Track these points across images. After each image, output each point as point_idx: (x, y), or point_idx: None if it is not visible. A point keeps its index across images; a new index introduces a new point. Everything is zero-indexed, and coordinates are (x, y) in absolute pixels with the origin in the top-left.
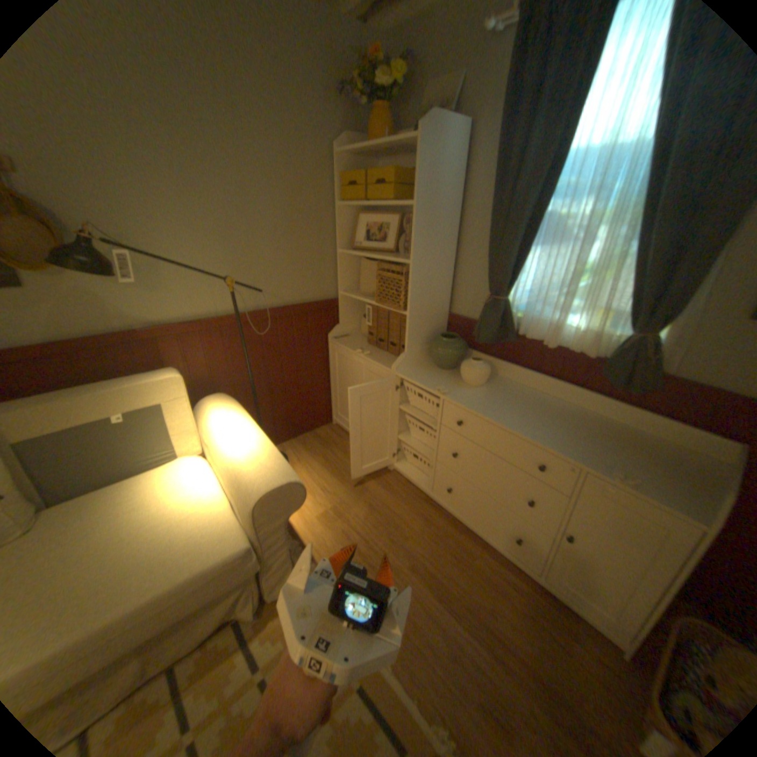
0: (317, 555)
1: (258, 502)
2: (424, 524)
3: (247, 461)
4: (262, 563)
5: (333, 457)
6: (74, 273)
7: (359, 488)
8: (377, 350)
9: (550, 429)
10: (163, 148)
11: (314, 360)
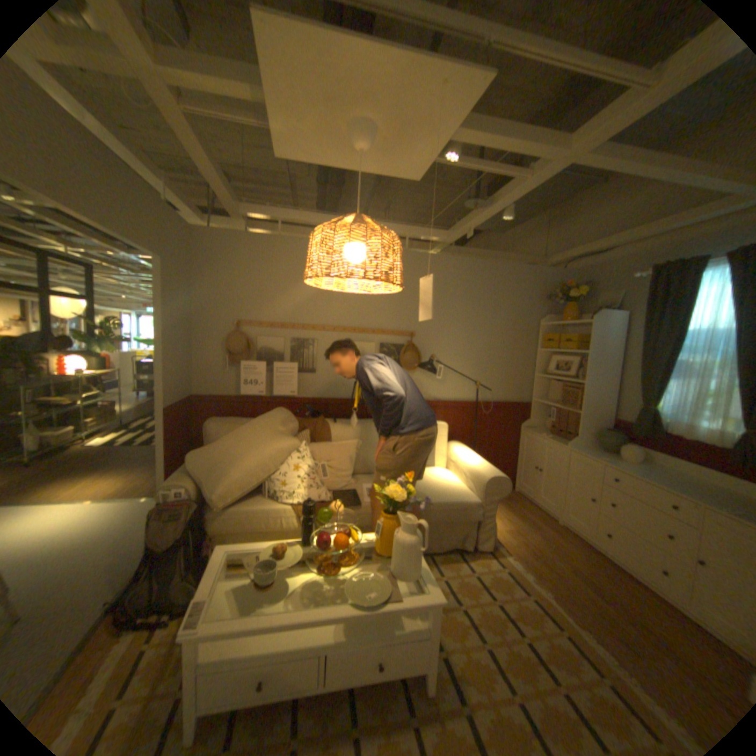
0: (506, 546)
1: (489, 481)
2: (587, 558)
3: (481, 466)
4: (483, 519)
5: (515, 508)
6: (416, 373)
7: (535, 527)
8: (557, 437)
9: (684, 488)
10: (461, 327)
11: (509, 439)
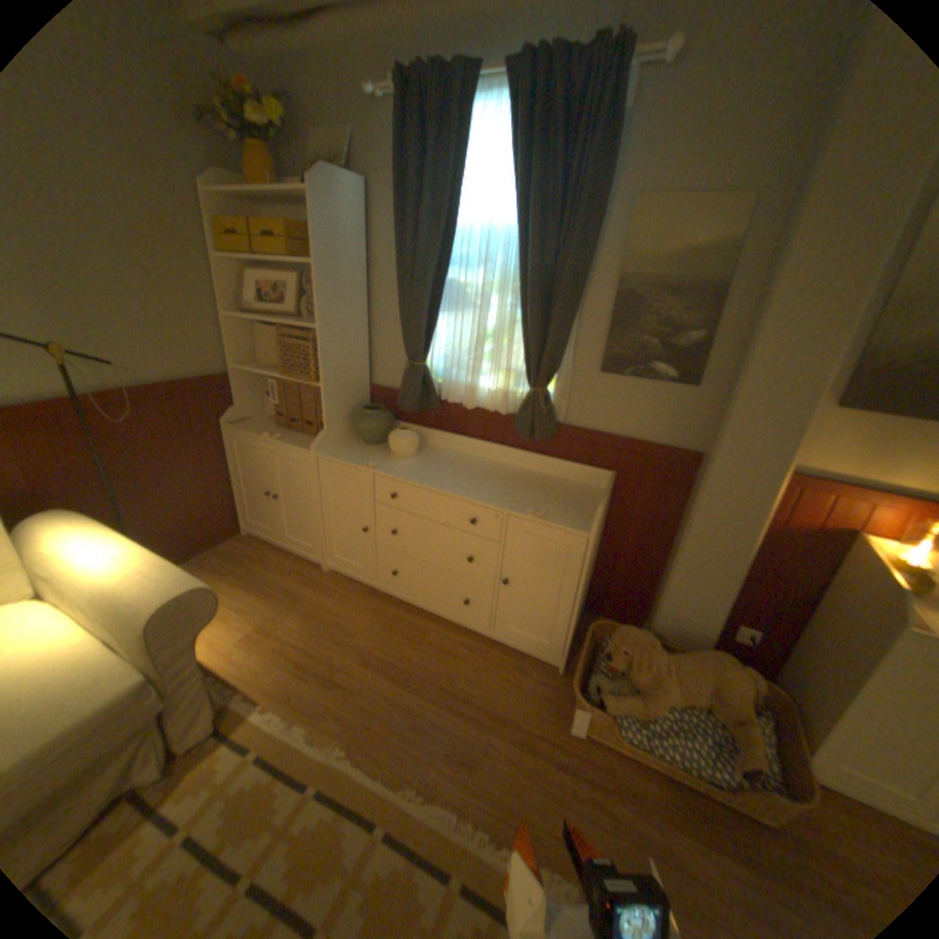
0: (242, 684)
1: (151, 619)
2: (372, 617)
3: (124, 578)
4: (166, 699)
5: (248, 573)
6: None
7: (288, 600)
8: (290, 433)
9: (476, 485)
10: None
11: (204, 454)
